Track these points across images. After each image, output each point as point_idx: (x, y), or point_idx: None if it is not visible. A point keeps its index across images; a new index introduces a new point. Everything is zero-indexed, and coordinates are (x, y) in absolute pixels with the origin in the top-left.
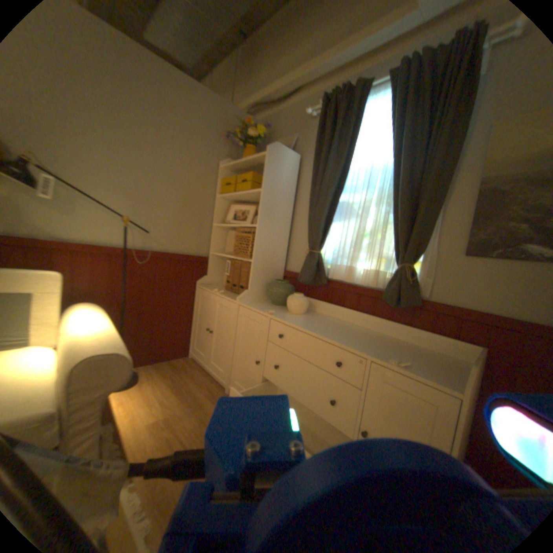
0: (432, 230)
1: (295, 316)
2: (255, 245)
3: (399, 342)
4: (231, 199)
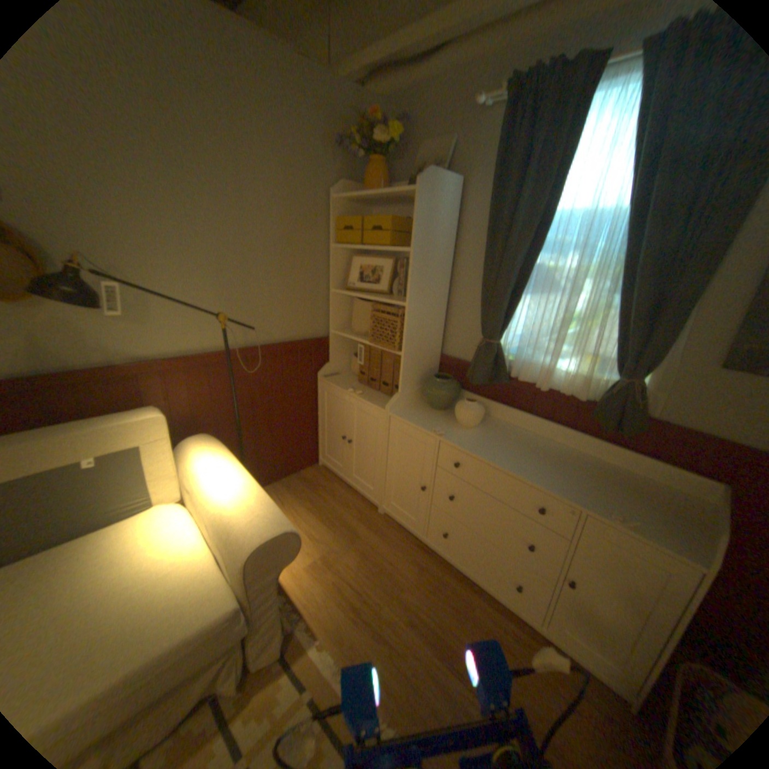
0: (679, 333)
1: (469, 433)
2: (406, 333)
3: (610, 469)
4: (354, 249)
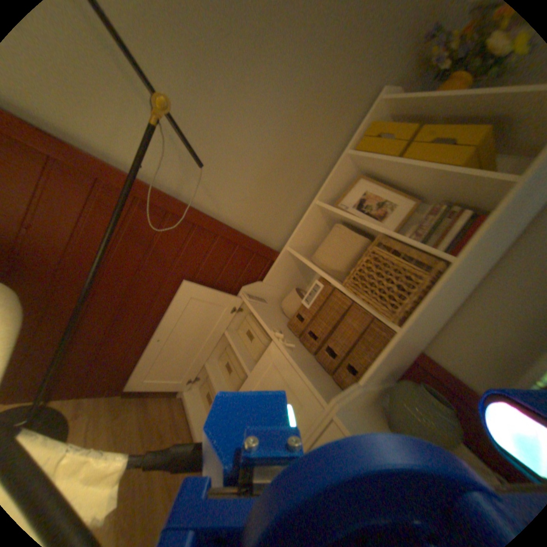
0: None
1: None
2: (431, 304)
3: None
4: (370, 171)
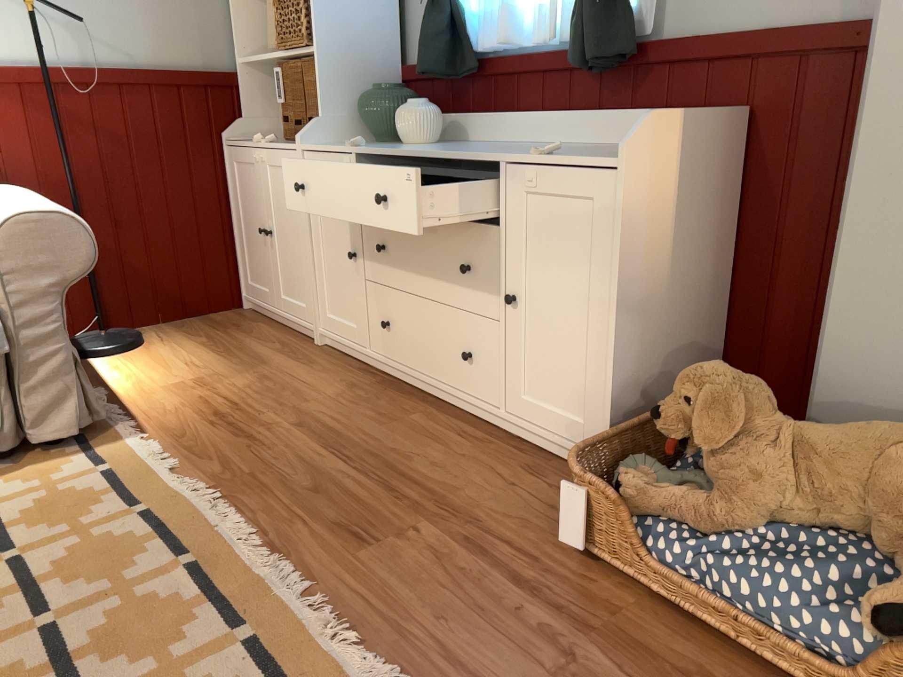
0: None
1: (408, 147)
2: (314, 11)
3: (601, 147)
4: None
